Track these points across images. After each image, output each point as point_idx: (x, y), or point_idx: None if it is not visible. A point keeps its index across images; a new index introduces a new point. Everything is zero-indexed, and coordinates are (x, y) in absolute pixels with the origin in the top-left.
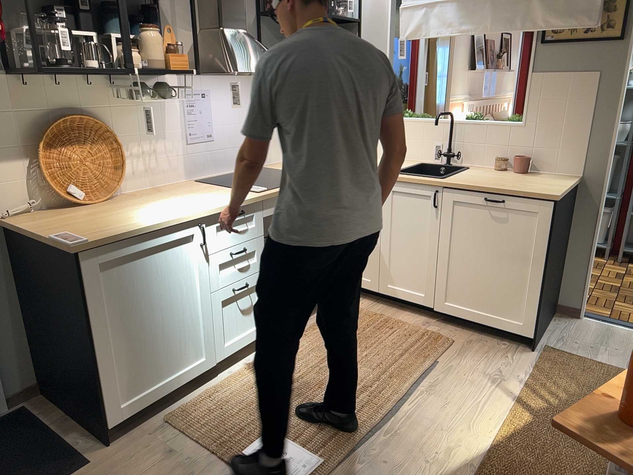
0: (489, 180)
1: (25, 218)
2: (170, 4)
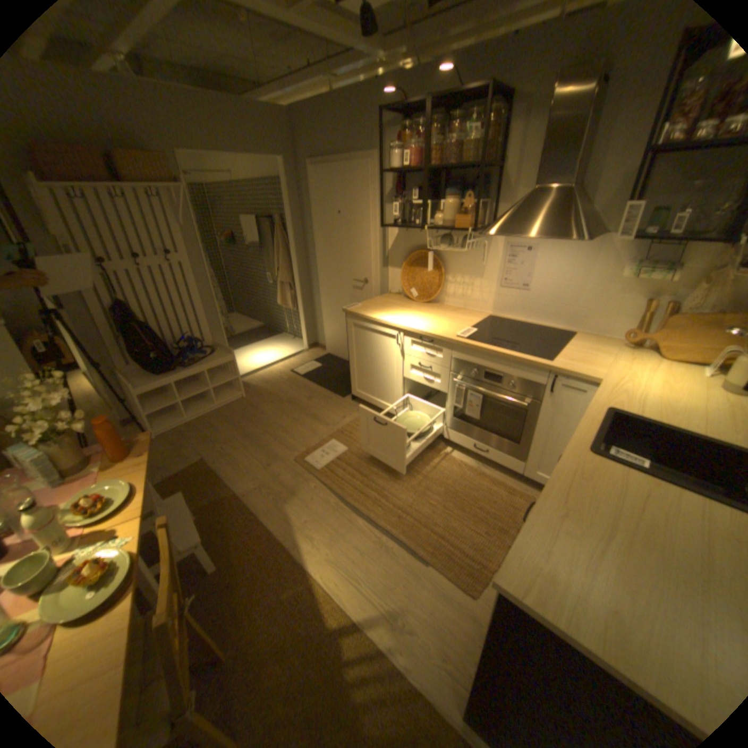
0: (615, 512)
1: (389, 296)
2: (516, 165)
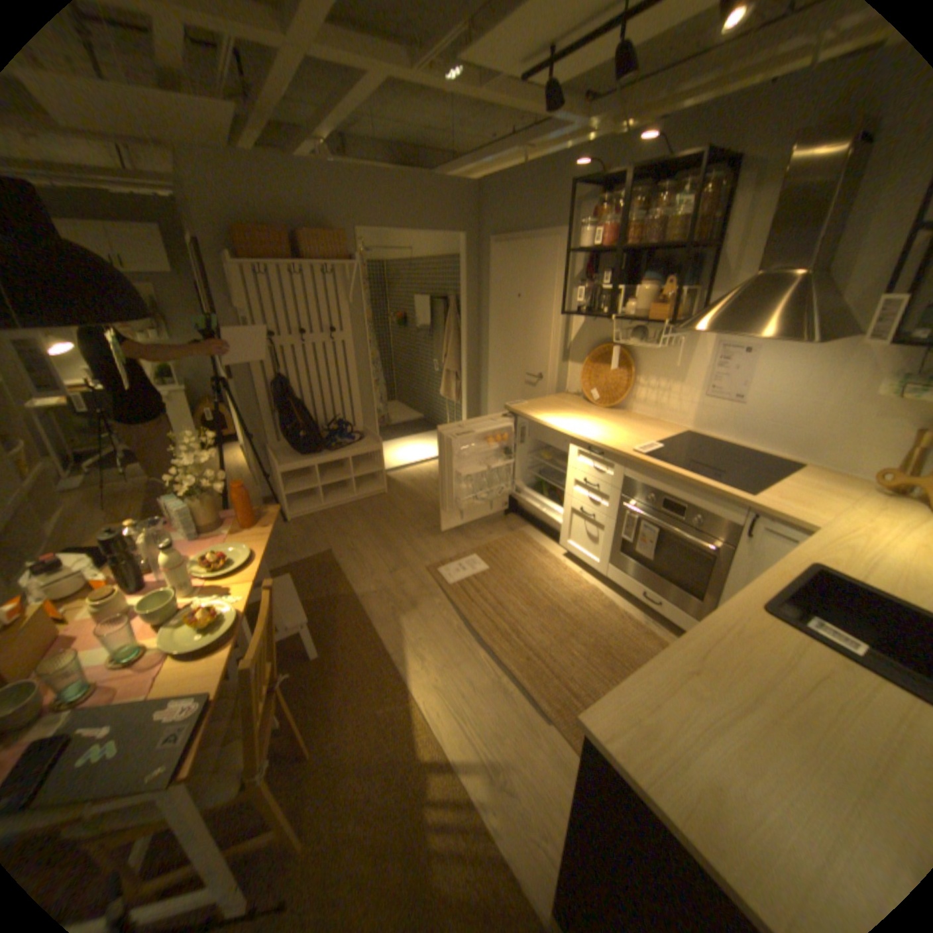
0: (768, 685)
1: (566, 396)
2: (739, 245)
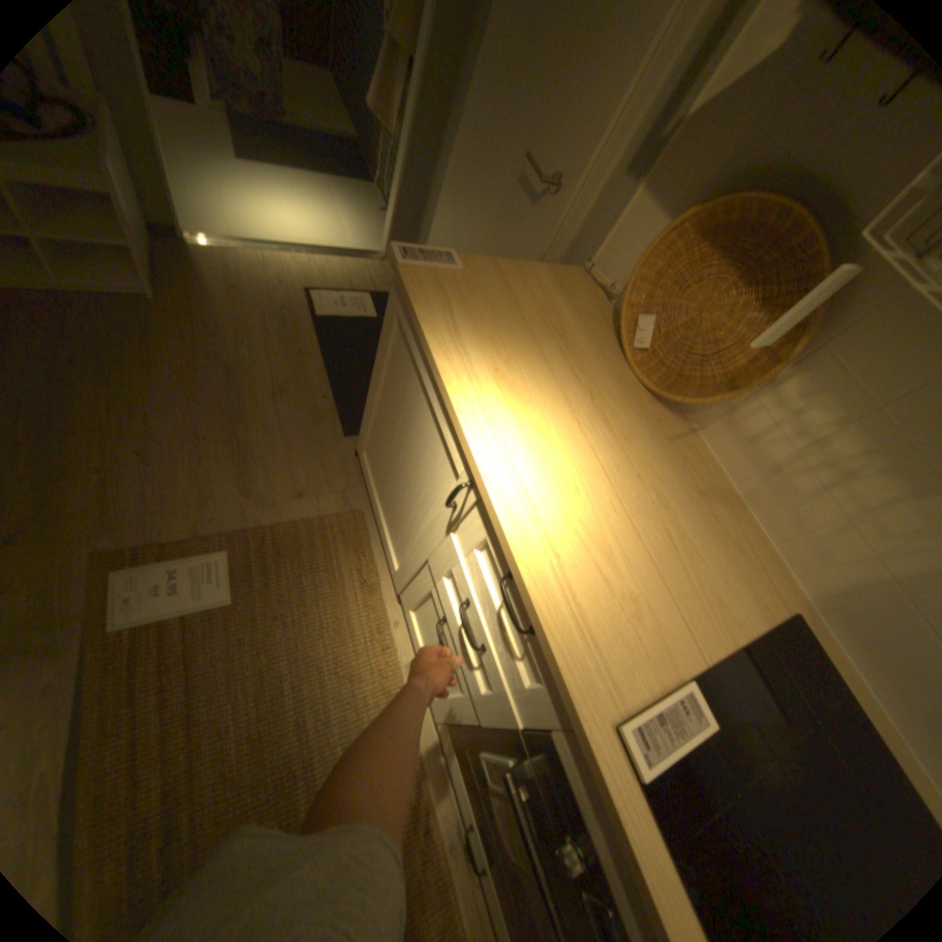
0: None
1: (581, 283)
2: None
